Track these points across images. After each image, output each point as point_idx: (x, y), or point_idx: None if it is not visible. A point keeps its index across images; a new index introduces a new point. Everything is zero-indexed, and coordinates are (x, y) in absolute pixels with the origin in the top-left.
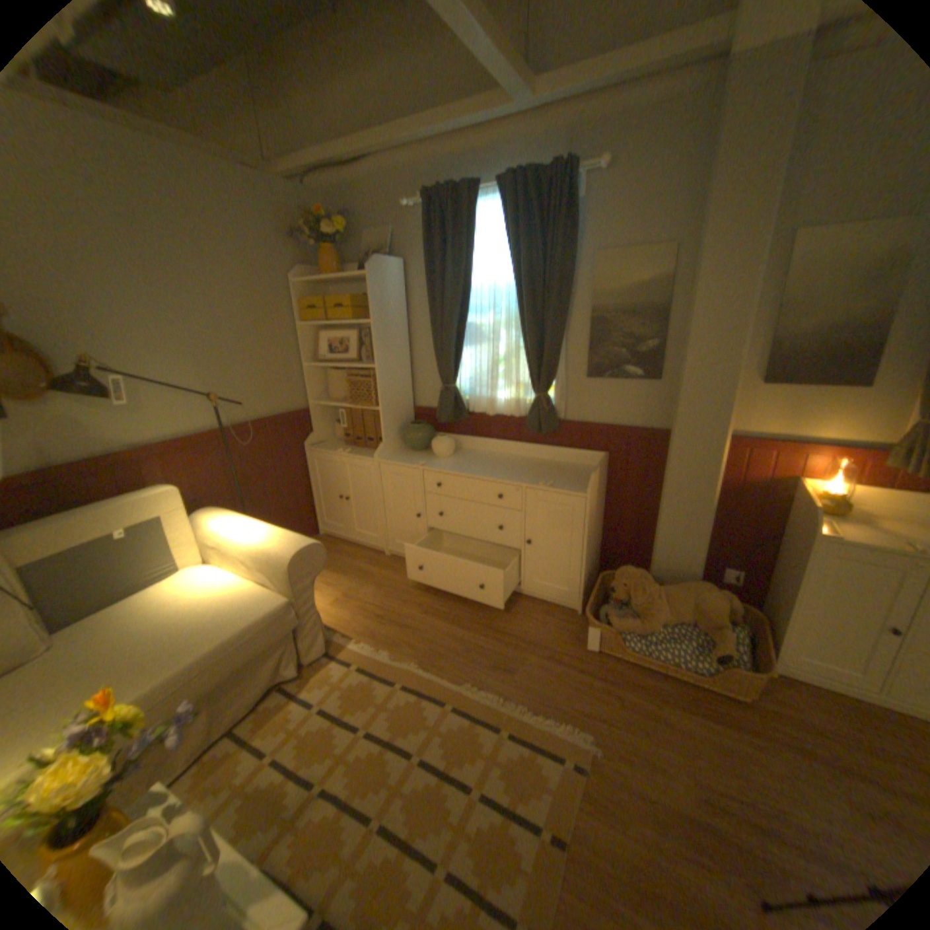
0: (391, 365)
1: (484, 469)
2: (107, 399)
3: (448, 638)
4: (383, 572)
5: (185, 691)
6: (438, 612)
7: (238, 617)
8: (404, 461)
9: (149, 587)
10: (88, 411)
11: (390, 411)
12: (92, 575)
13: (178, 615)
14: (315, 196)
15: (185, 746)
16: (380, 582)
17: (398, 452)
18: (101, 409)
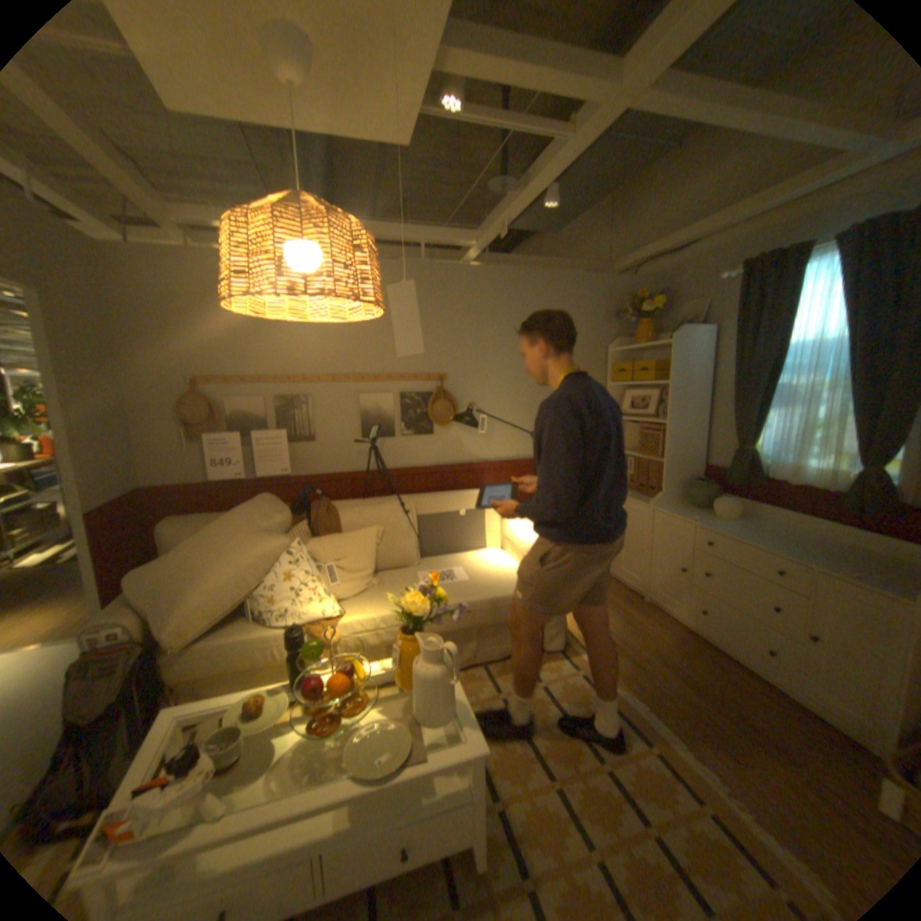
0: (684, 421)
1: (770, 541)
2: (476, 429)
3: (682, 698)
4: (637, 614)
5: (469, 617)
6: (680, 672)
7: (509, 588)
8: (678, 513)
9: (468, 549)
10: (465, 435)
11: (675, 464)
12: (444, 530)
13: (477, 573)
14: (644, 281)
15: (461, 656)
16: (631, 621)
17: (676, 504)
18: (471, 435)
